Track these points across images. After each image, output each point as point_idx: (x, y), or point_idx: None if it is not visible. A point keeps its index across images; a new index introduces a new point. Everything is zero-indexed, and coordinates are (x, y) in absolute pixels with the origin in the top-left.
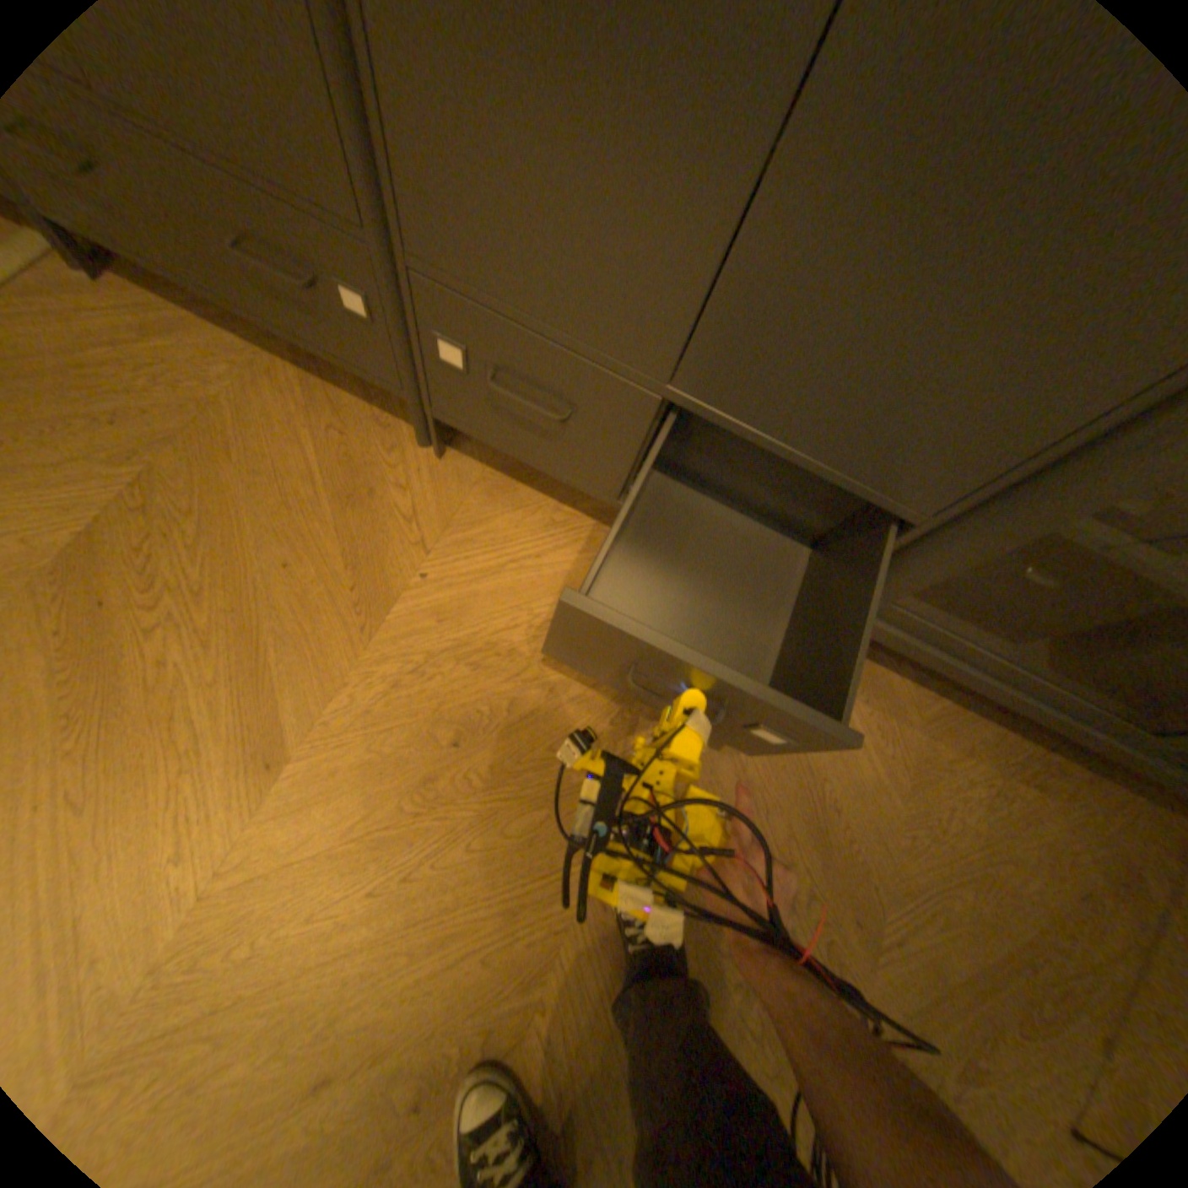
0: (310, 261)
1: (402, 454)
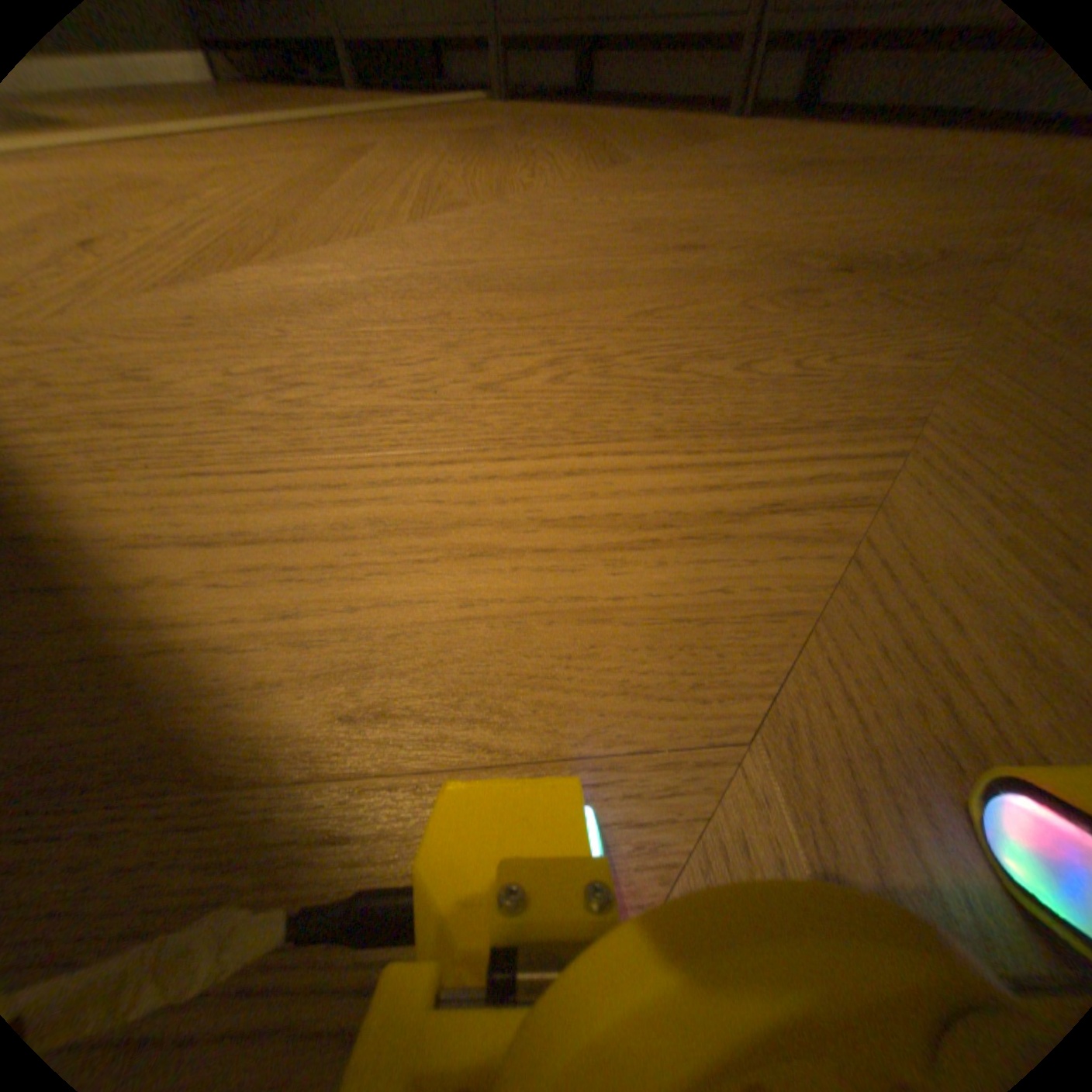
0: None
1: (720, 118)
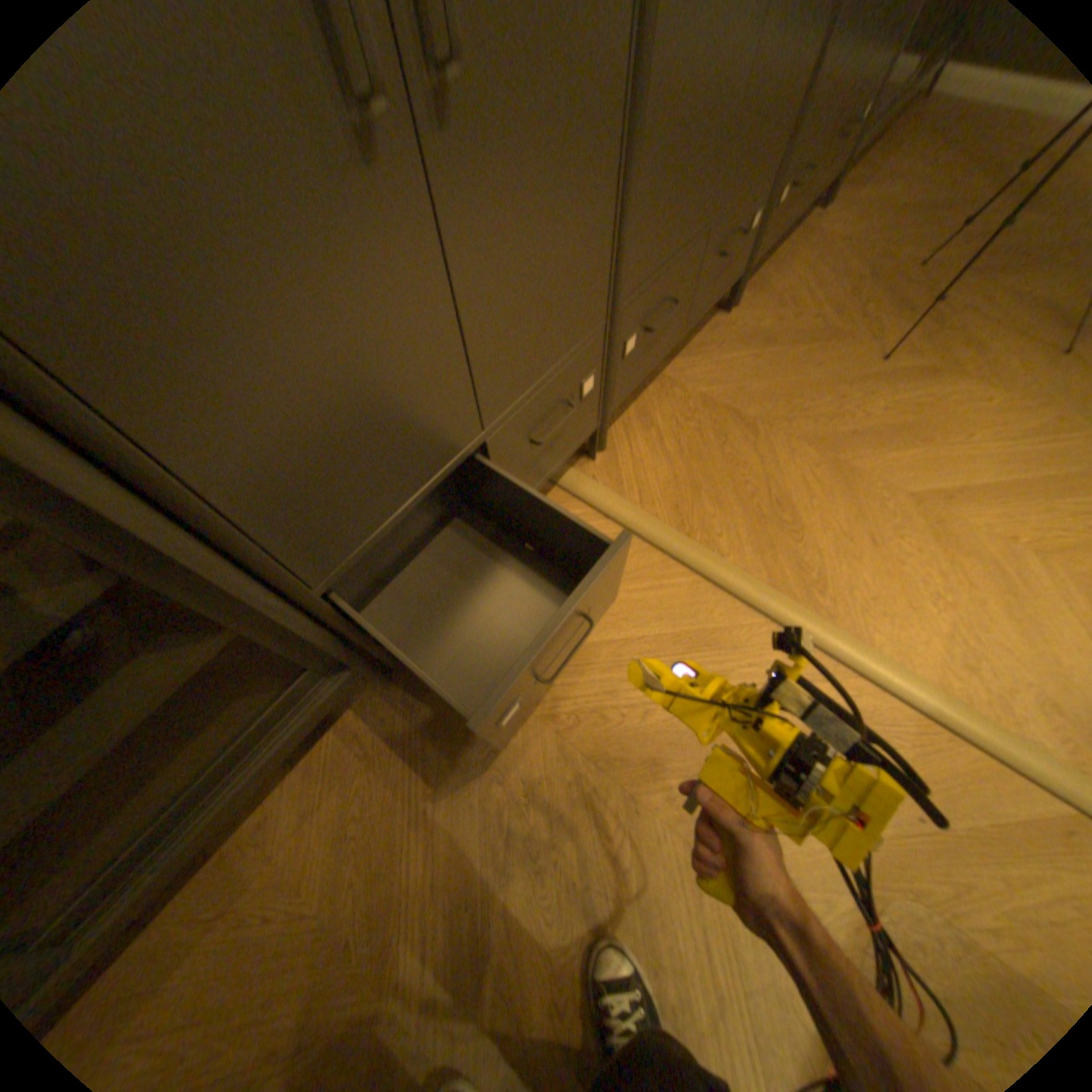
0: (752, 215)
1: (735, 321)
